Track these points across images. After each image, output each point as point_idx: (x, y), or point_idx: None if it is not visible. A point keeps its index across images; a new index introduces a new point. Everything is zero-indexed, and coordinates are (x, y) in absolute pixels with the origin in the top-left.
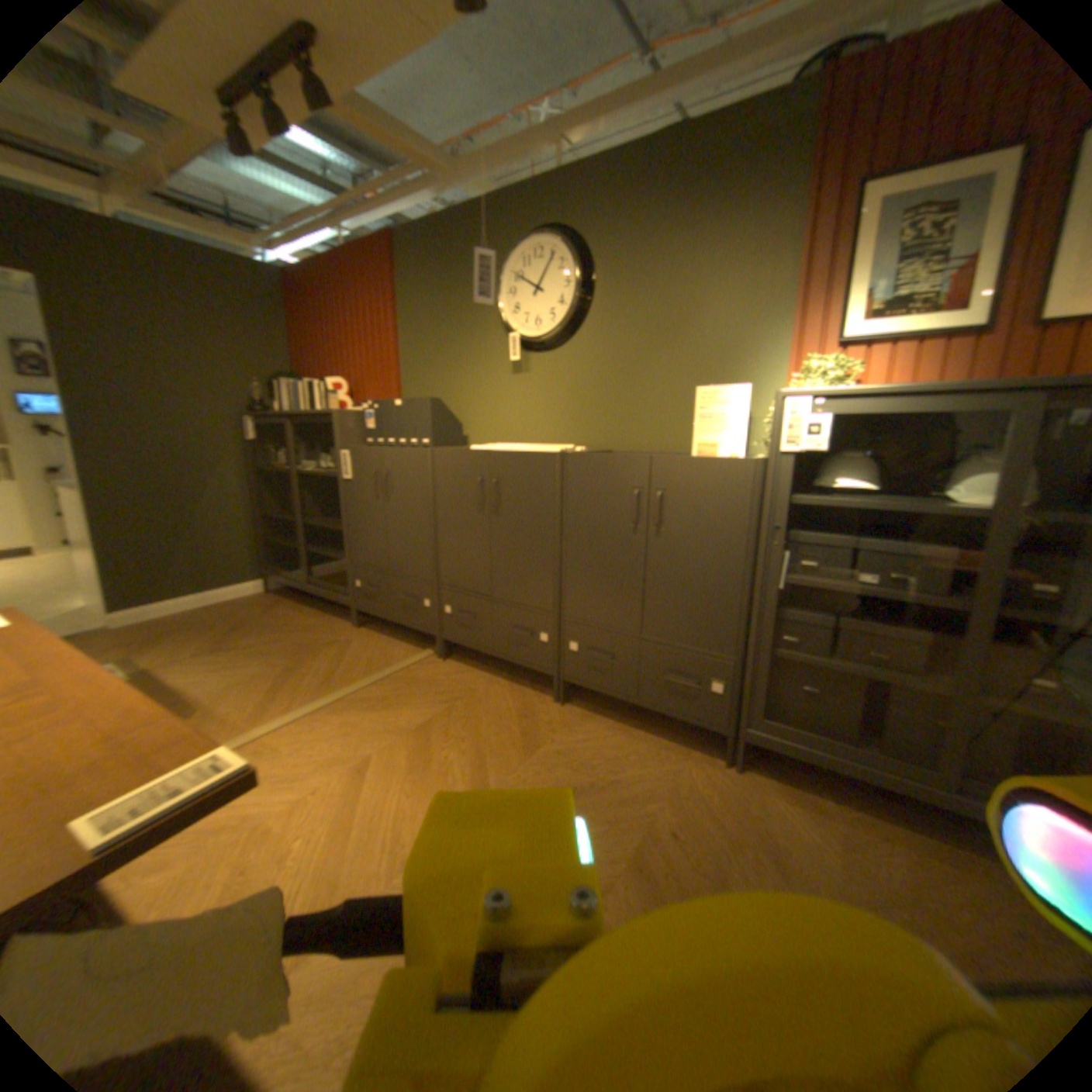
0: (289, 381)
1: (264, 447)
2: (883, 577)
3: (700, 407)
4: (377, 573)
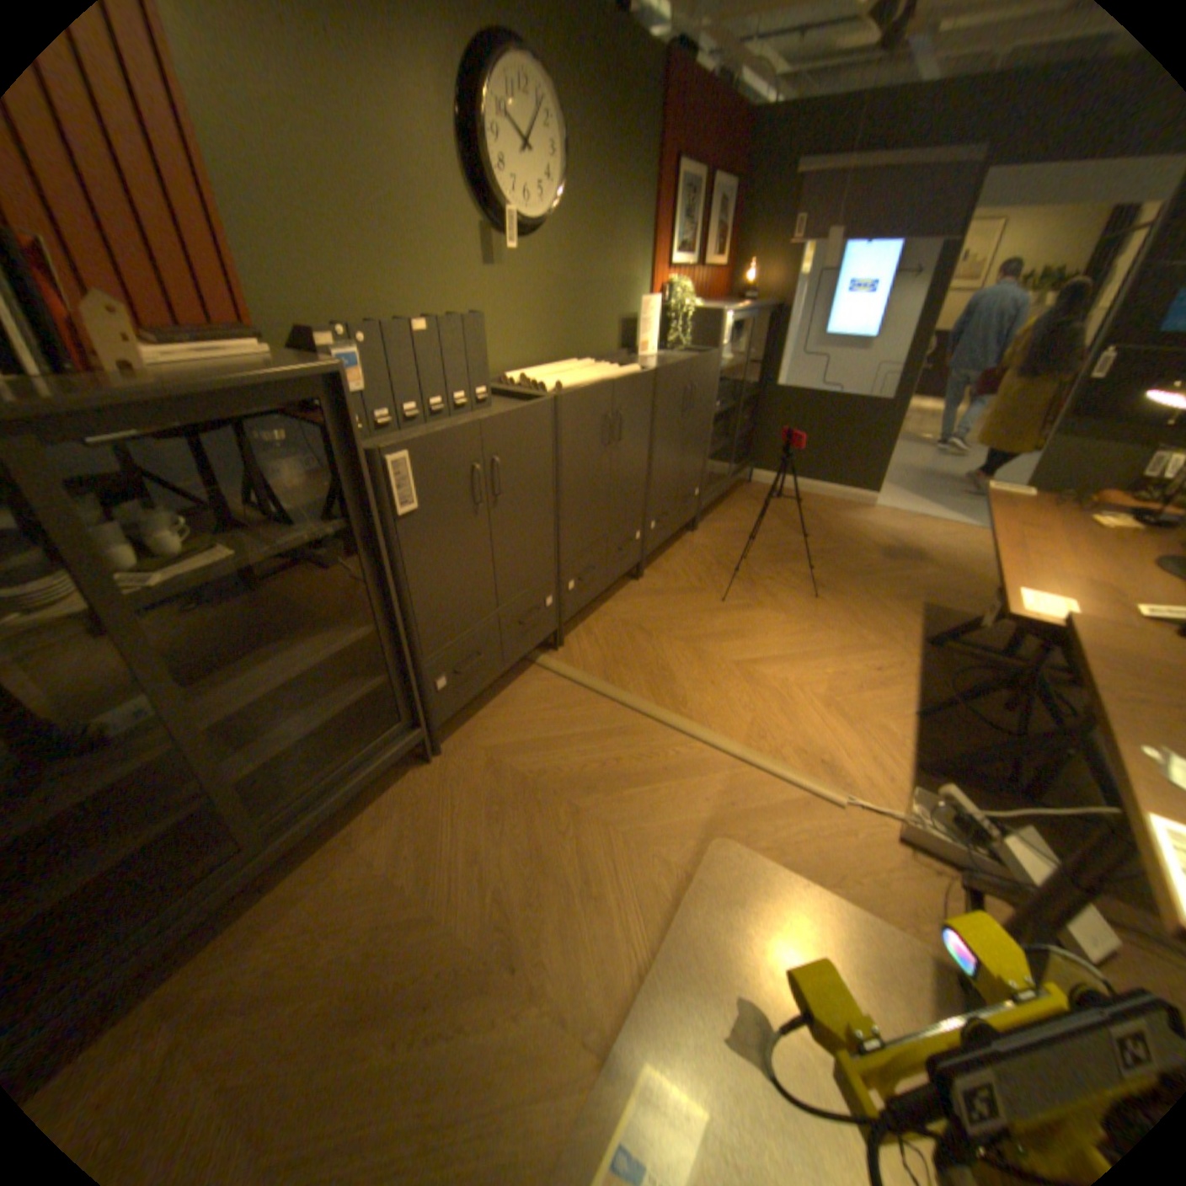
0: None
1: None
2: (719, 403)
3: (643, 316)
4: (478, 633)
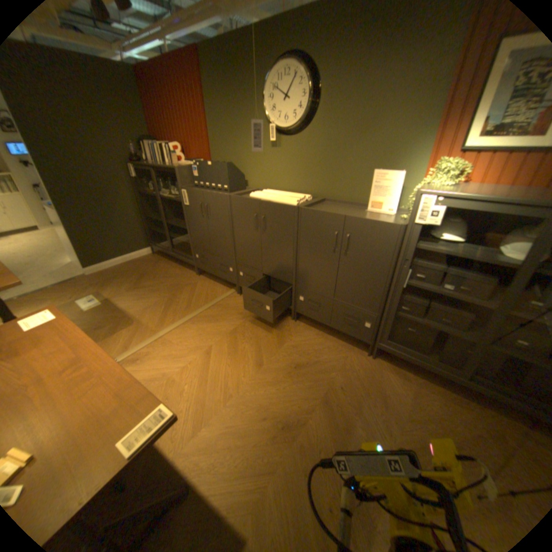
0: (150, 143)
1: (142, 181)
2: (456, 288)
3: (375, 183)
4: (206, 253)
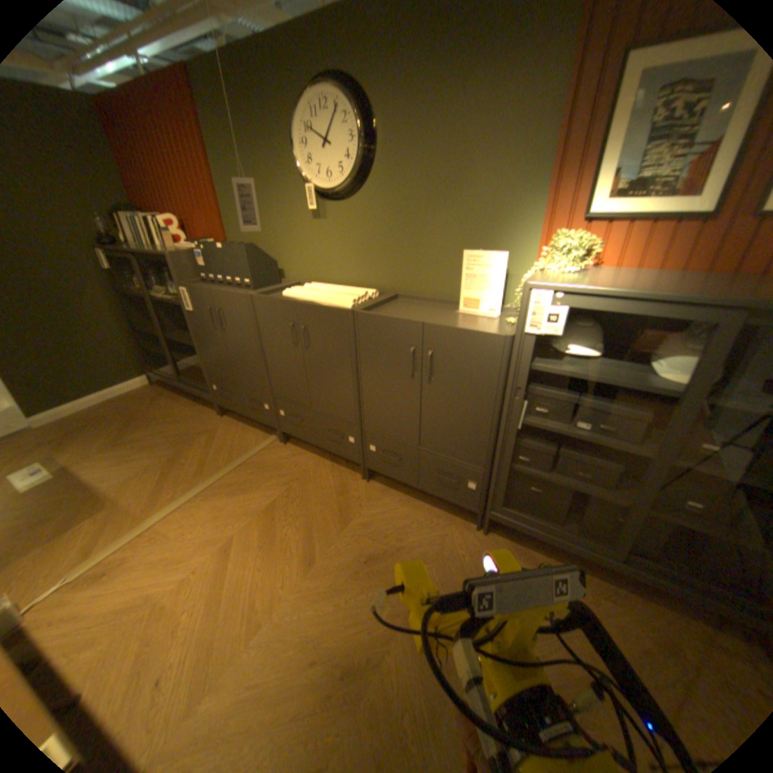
0: (128, 216)
1: (122, 274)
2: (593, 428)
3: (466, 270)
4: (228, 383)
